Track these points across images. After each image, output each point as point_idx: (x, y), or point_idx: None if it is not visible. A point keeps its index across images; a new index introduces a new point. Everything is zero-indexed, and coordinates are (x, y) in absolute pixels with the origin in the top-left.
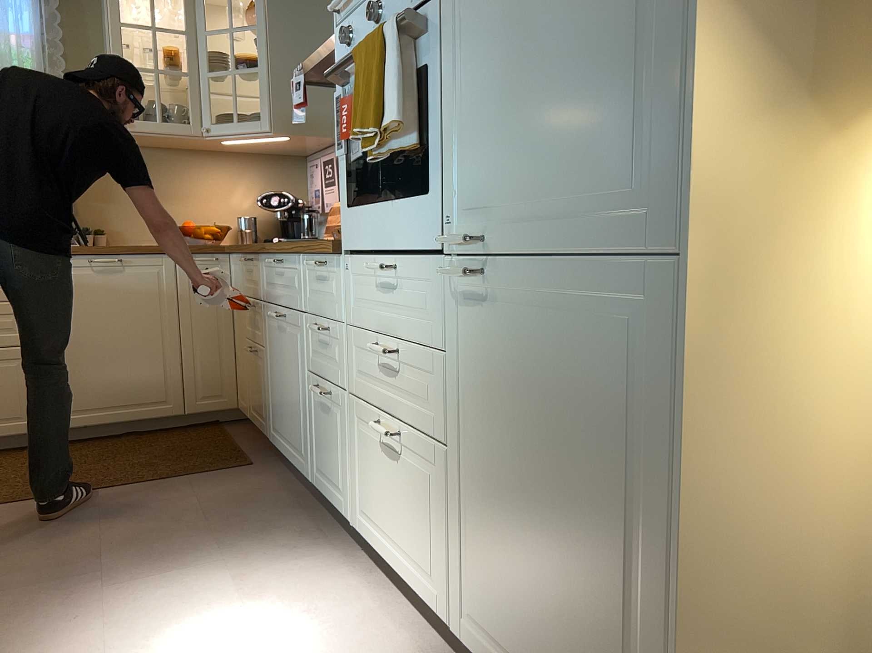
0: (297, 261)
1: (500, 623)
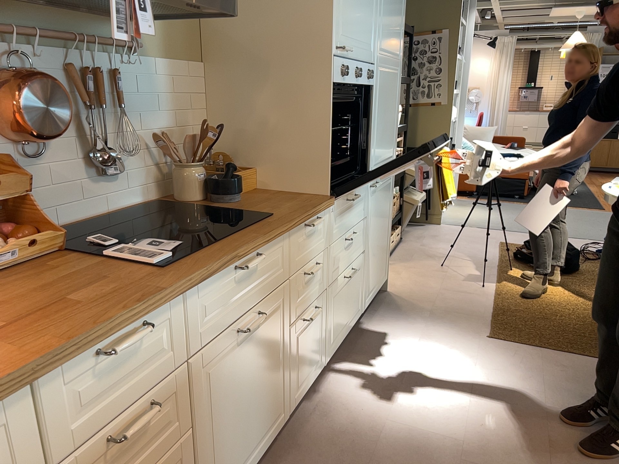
0: (281, 239)
1: (372, 283)
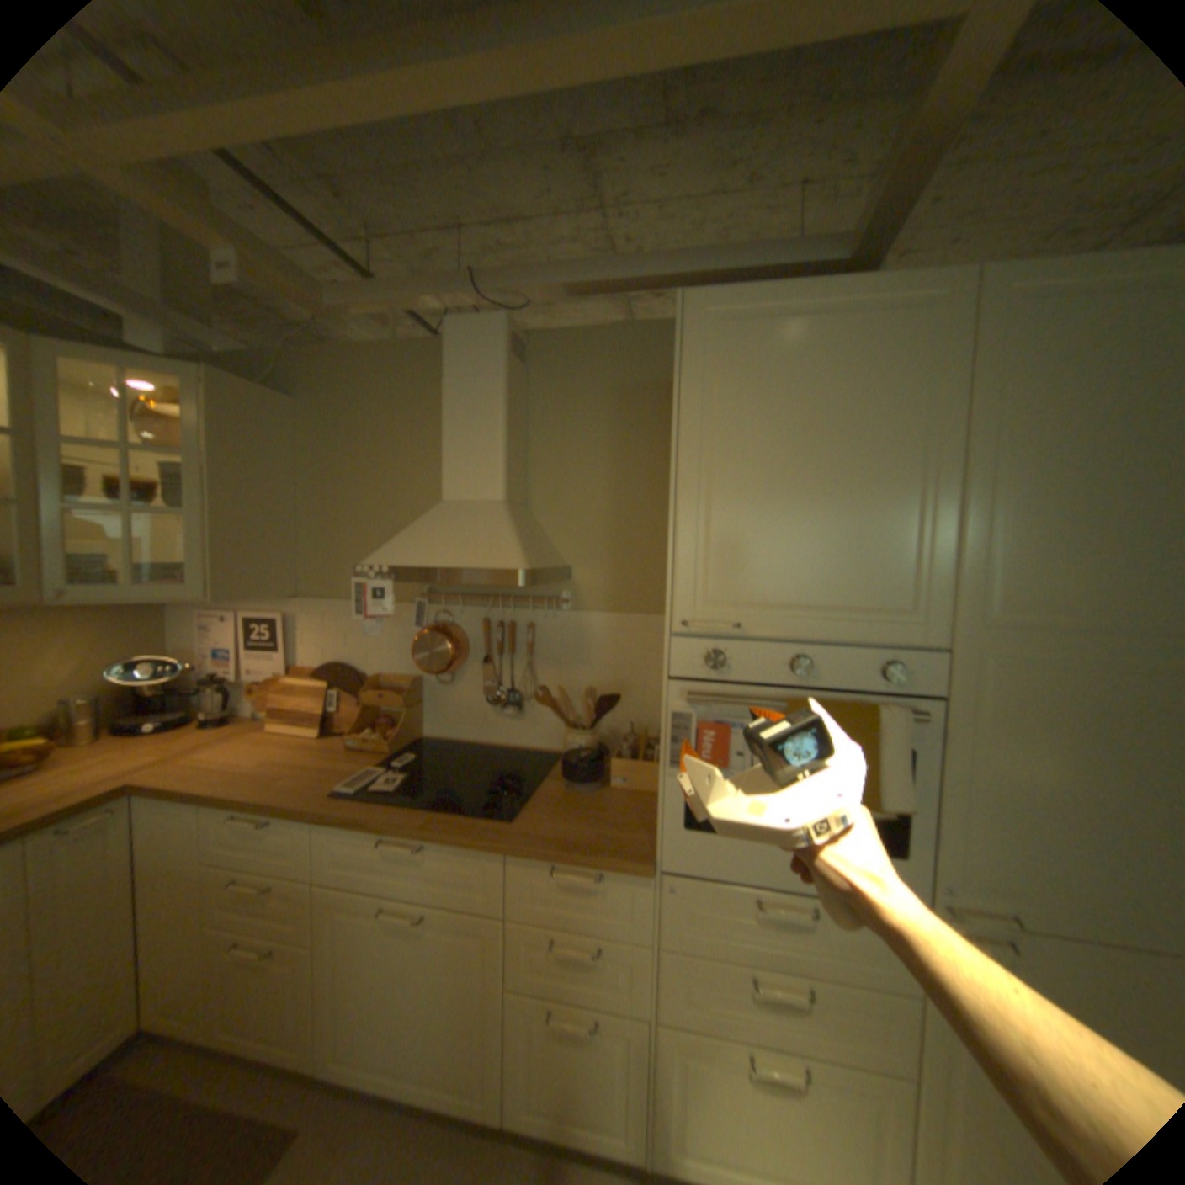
0: (484, 859)
1: None
